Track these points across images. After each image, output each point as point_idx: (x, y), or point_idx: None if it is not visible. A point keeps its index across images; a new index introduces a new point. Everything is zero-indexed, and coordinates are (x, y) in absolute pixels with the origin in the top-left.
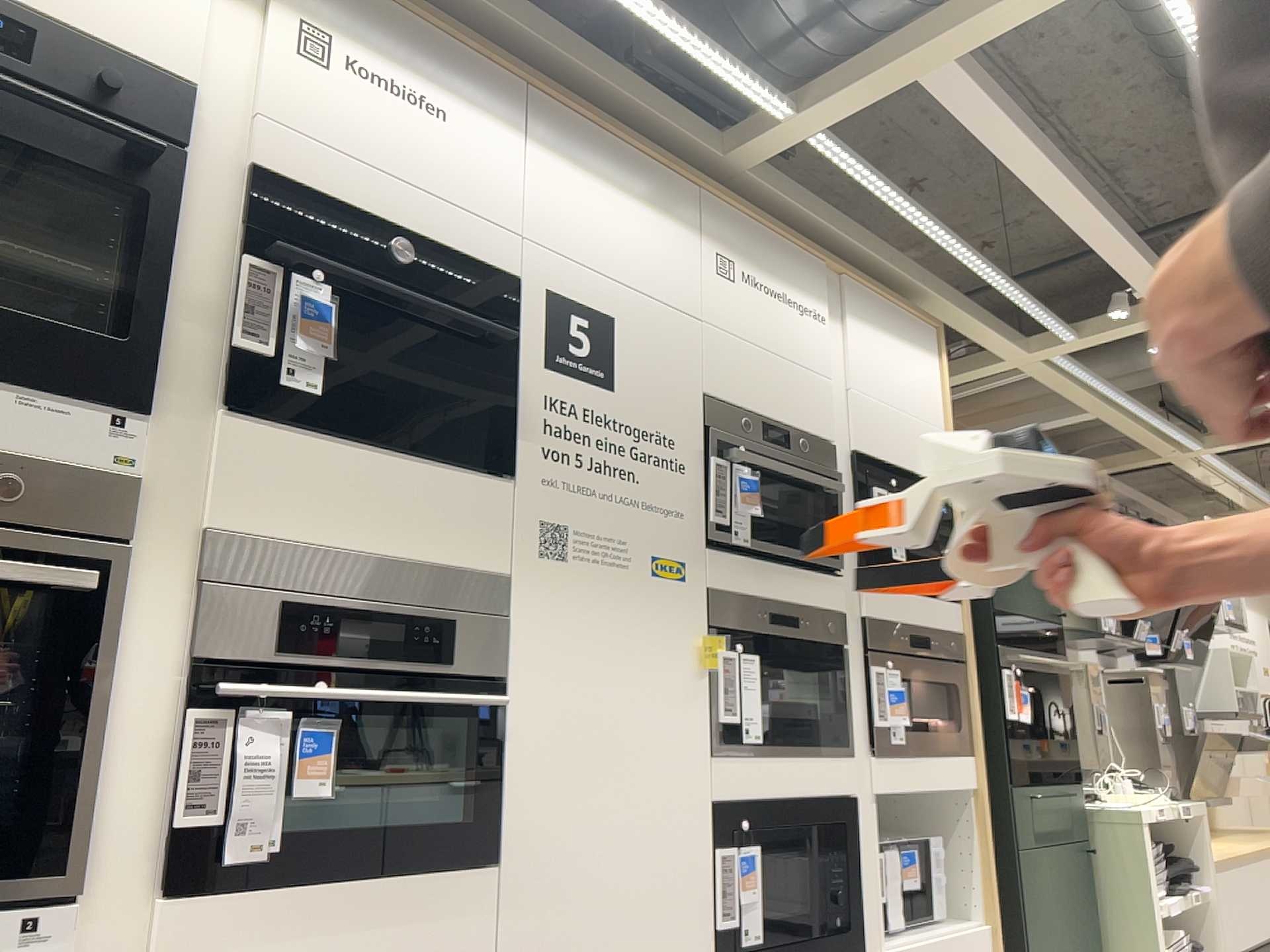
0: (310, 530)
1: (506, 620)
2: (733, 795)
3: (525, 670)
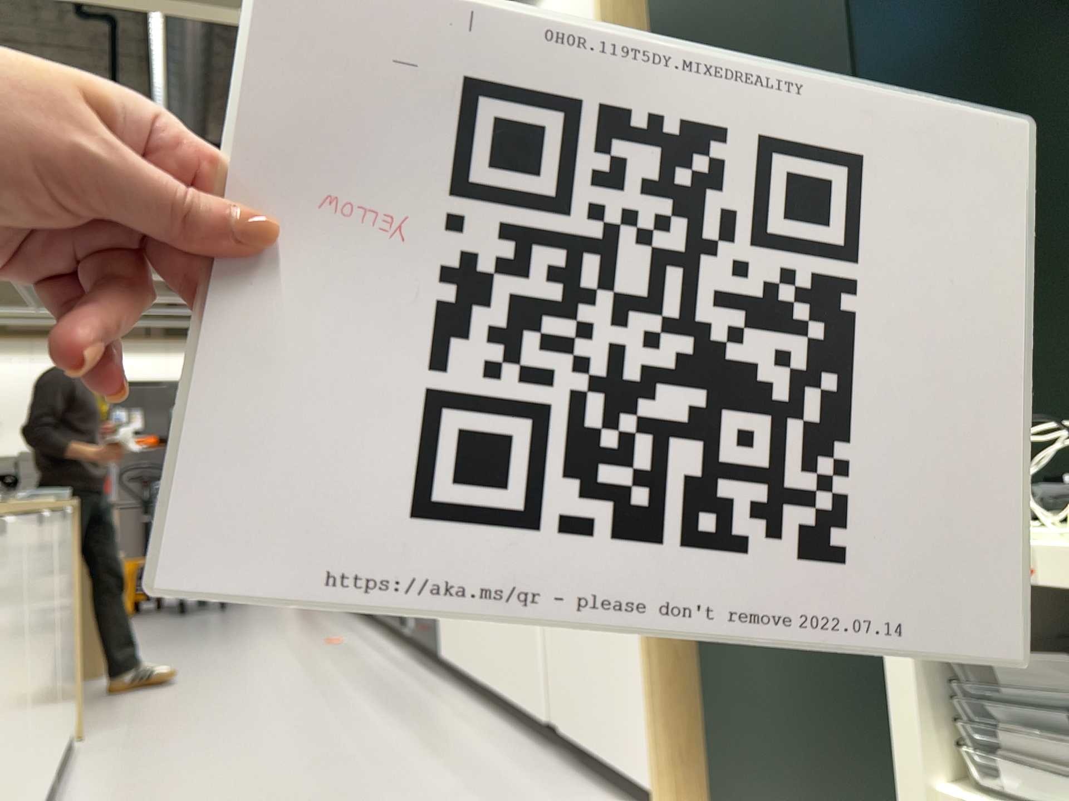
0: None
1: None
2: None
3: None
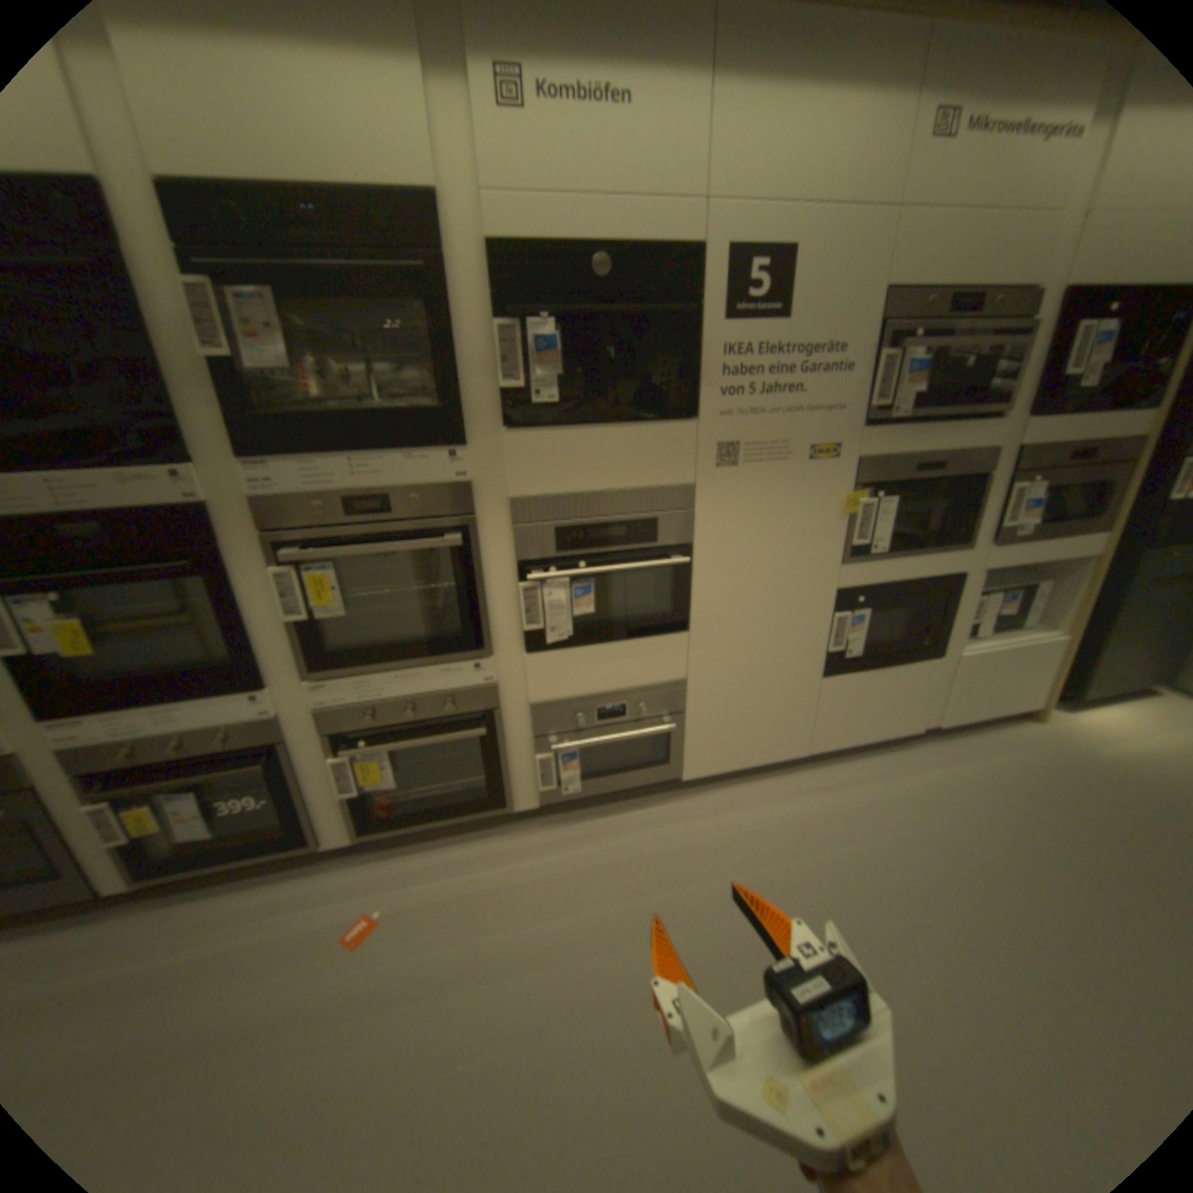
0: (563, 487)
1: (691, 509)
2: (853, 584)
3: (703, 537)
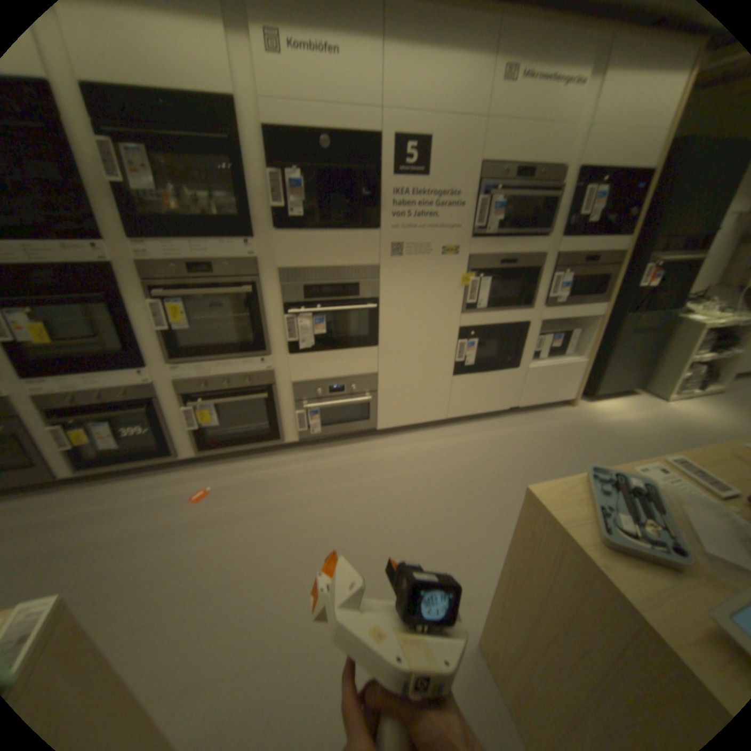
0: (308, 262)
1: (379, 278)
2: (468, 324)
3: (385, 294)
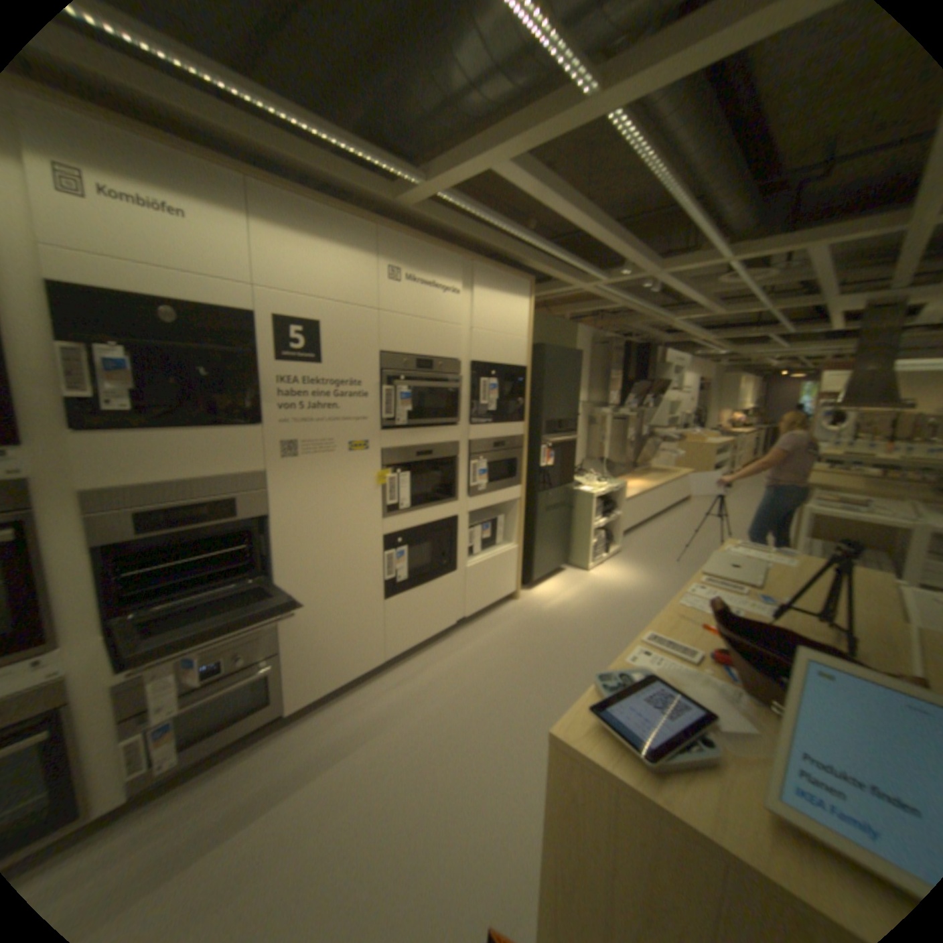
0: (138, 479)
1: (264, 490)
2: (391, 531)
3: (276, 510)
